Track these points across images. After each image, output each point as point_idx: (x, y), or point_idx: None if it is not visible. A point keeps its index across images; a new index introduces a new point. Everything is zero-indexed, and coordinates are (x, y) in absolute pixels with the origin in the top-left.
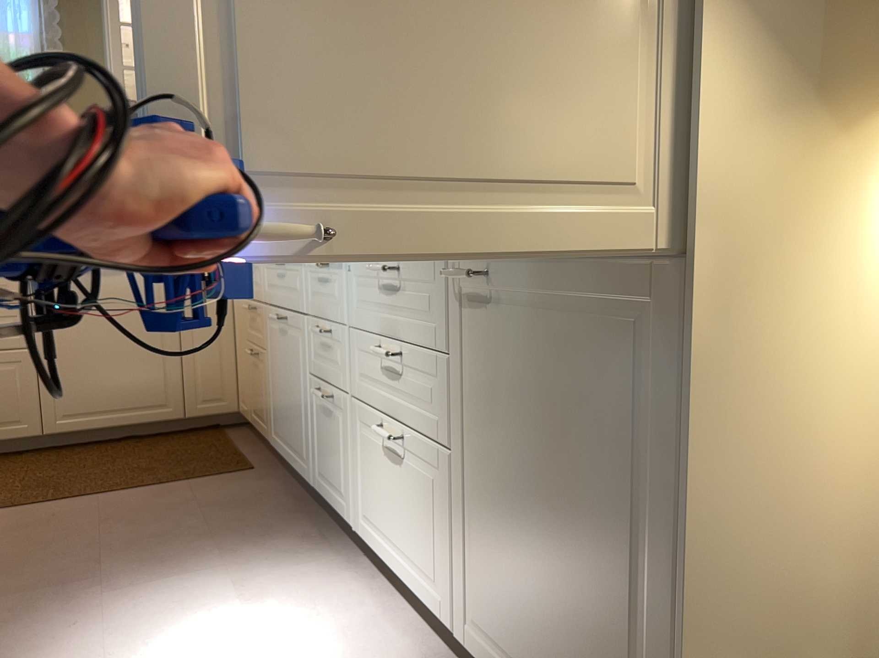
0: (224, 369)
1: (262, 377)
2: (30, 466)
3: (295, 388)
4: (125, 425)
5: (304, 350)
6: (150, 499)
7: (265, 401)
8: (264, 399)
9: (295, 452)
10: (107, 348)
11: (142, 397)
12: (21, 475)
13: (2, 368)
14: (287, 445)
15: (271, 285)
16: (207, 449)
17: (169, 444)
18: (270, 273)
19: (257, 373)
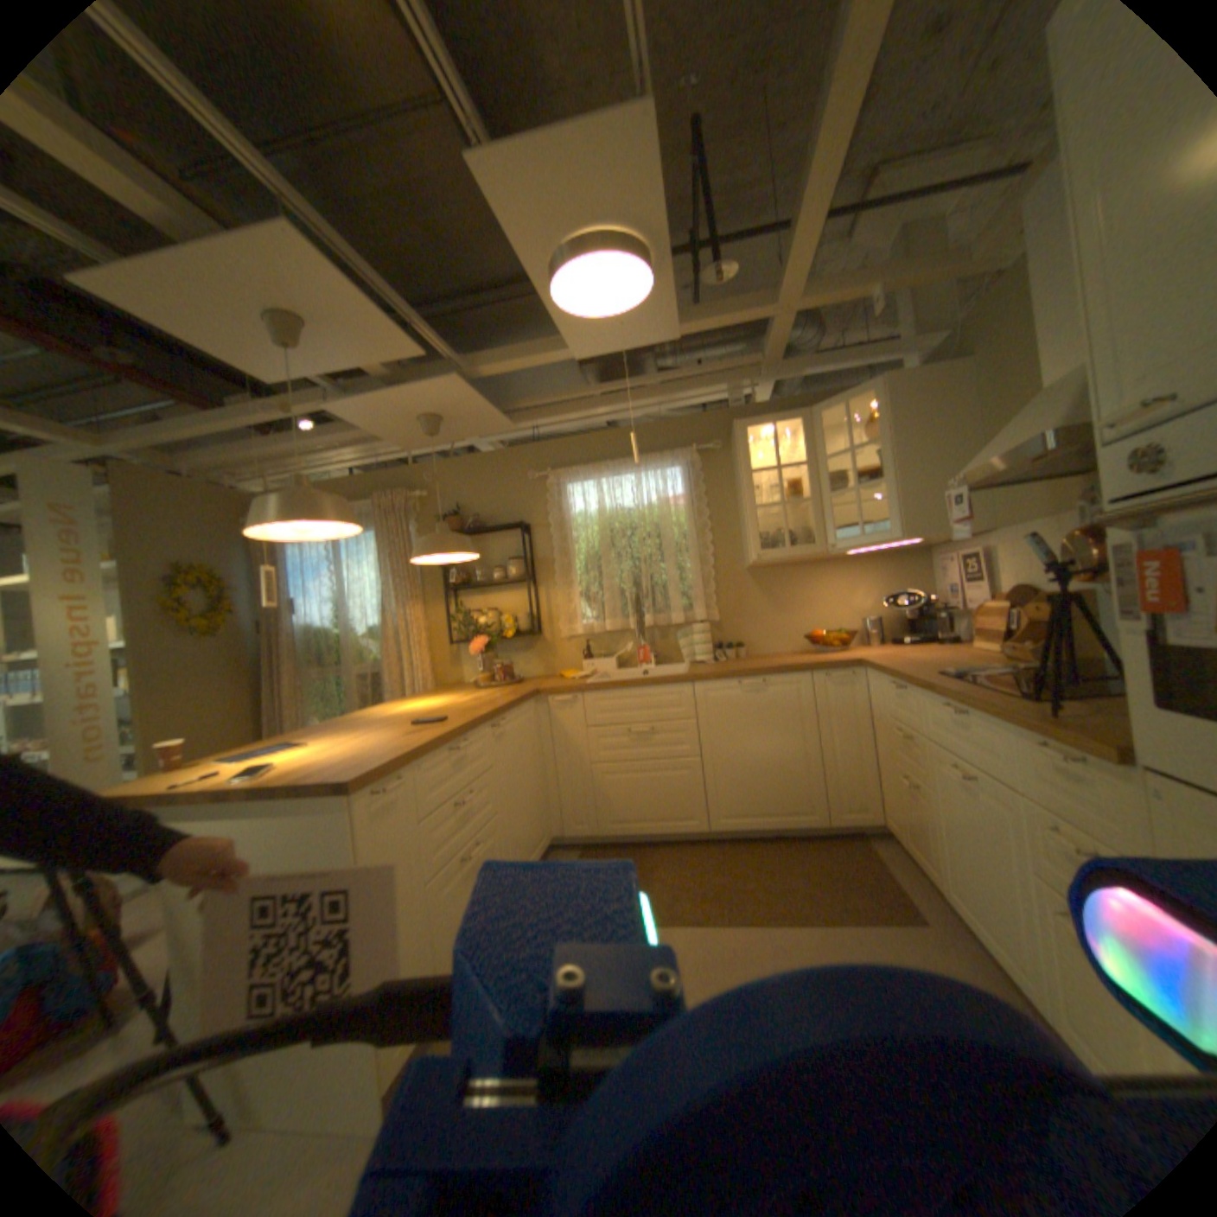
0: (866, 781)
1: (925, 816)
2: (702, 863)
3: (999, 871)
4: (775, 830)
5: (1017, 837)
6: (820, 948)
7: (932, 844)
8: (929, 842)
9: (1001, 946)
10: (756, 757)
11: (789, 805)
12: (697, 874)
13: (677, 772)
14: (982, 926)
15: (939, 726)
16: (860, 874)
17: (818, 857)
18: (938, 713)
19: (917, 807)
